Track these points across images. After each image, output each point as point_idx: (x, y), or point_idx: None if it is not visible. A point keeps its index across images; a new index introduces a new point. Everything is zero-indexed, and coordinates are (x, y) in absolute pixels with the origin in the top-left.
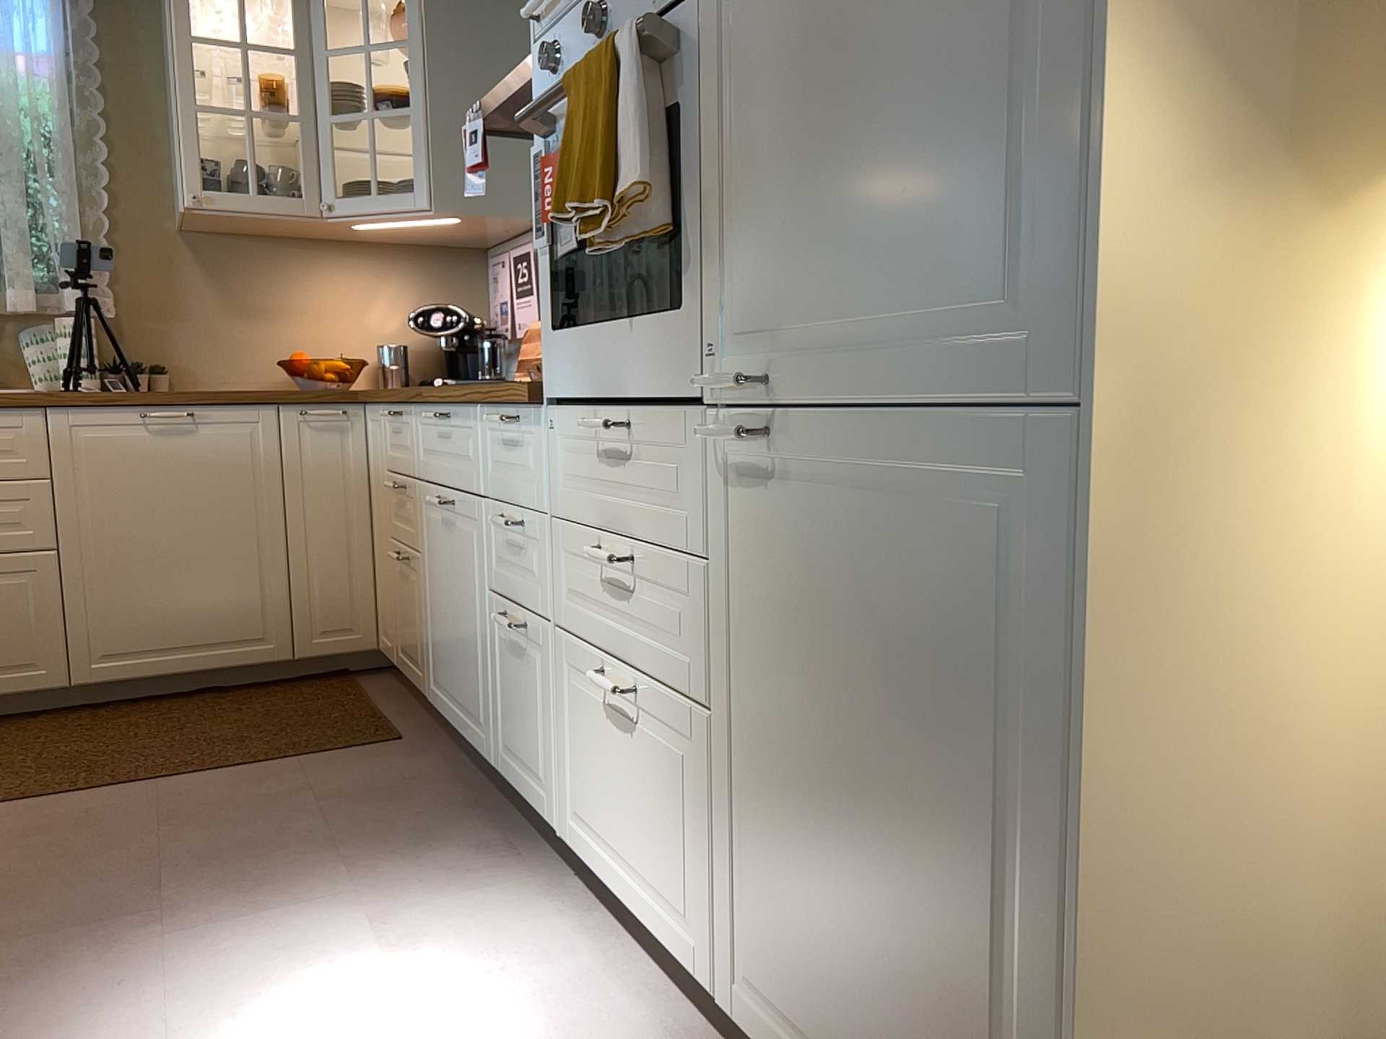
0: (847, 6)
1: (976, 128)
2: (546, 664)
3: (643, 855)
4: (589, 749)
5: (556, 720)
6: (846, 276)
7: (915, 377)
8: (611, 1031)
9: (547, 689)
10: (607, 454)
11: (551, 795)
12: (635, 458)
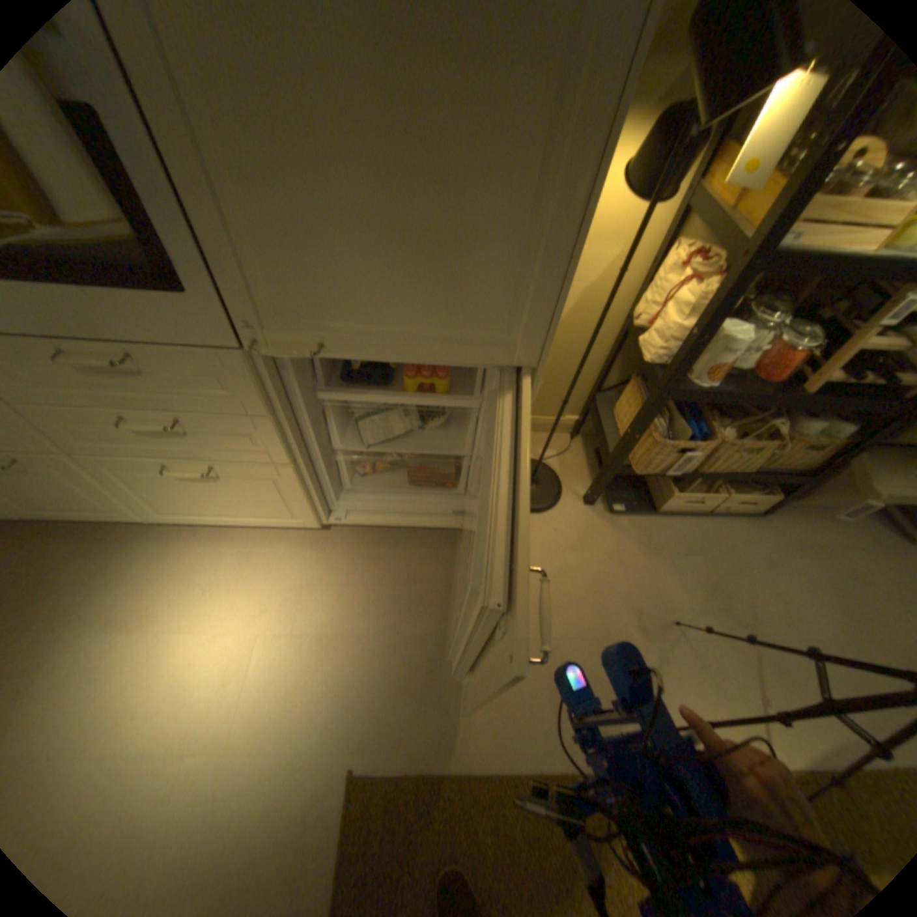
0: (355, 123)
1: (478, 253)
2: (63, 469)
3: (238, 509)
4: (157, 491)
5: (99, 488)
6: (373, 302)
7: (430, 350)
8: (269, 559)
9: (75, 479)
10: (82, 367)
11: (116, 512)
12: (136, 371)
